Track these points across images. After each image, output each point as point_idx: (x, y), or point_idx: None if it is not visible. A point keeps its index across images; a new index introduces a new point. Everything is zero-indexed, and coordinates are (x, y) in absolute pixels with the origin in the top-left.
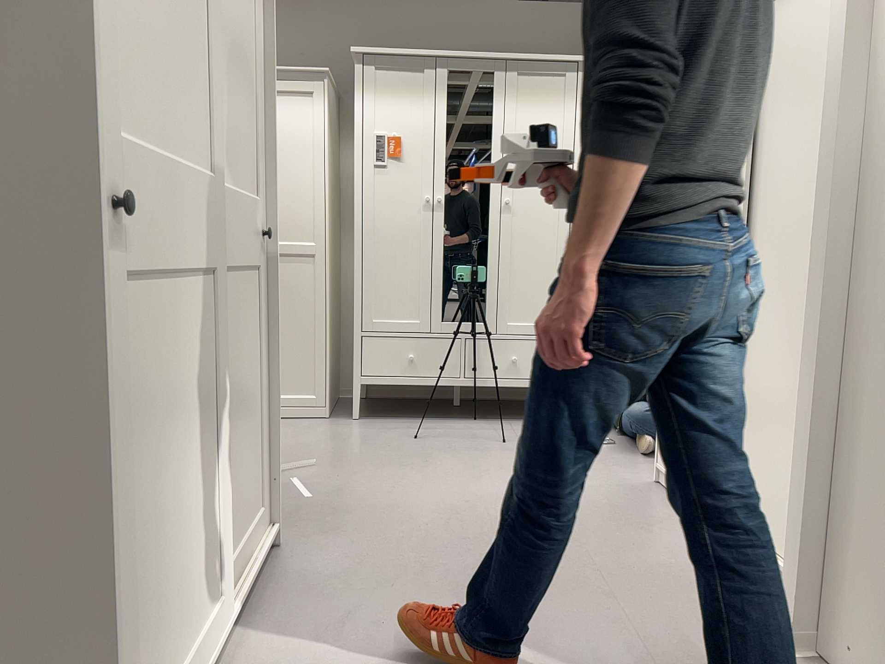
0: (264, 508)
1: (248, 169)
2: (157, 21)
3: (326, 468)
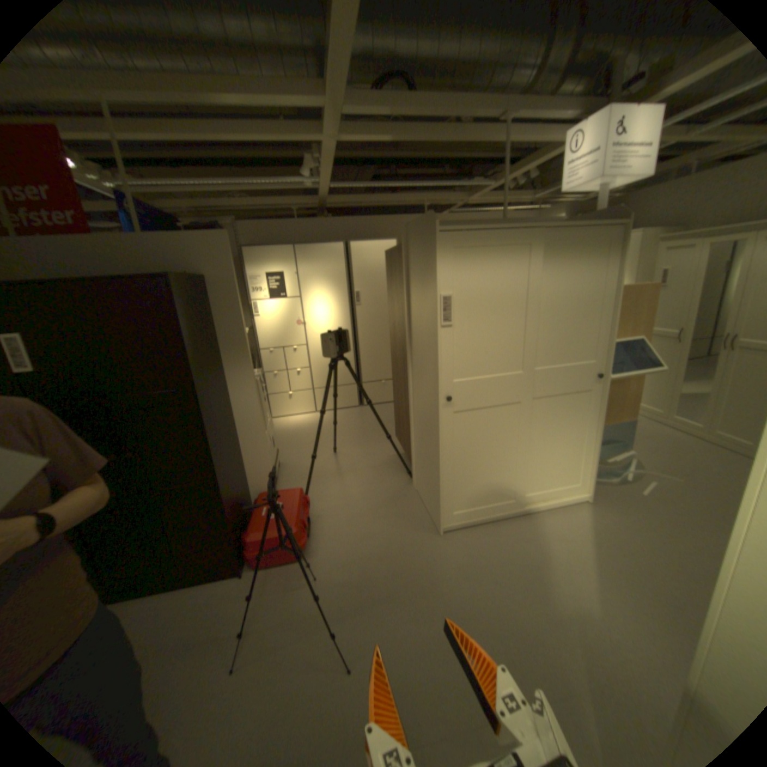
0: (585, 485)
1: (589, 350)
2: (488, 339)
3: (688, 488)
